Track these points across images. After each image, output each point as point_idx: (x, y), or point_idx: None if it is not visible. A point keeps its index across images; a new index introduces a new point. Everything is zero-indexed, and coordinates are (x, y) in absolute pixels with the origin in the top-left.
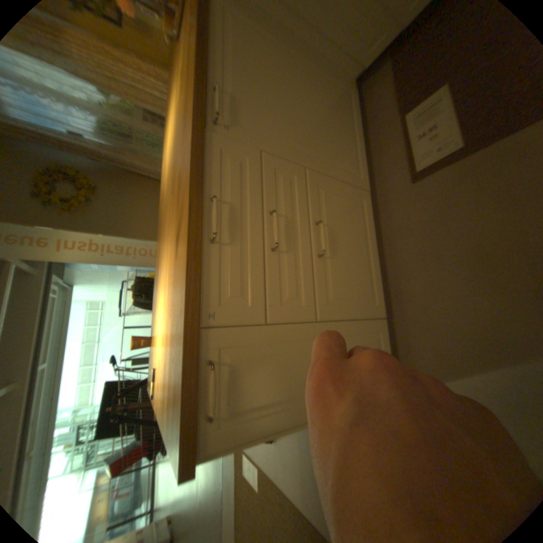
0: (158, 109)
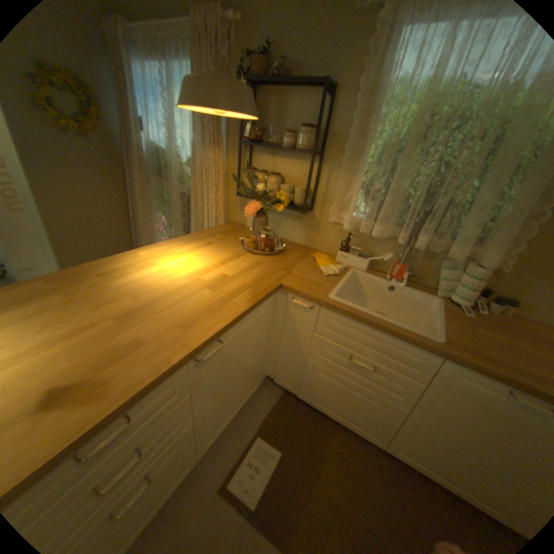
0: (195, 212)
